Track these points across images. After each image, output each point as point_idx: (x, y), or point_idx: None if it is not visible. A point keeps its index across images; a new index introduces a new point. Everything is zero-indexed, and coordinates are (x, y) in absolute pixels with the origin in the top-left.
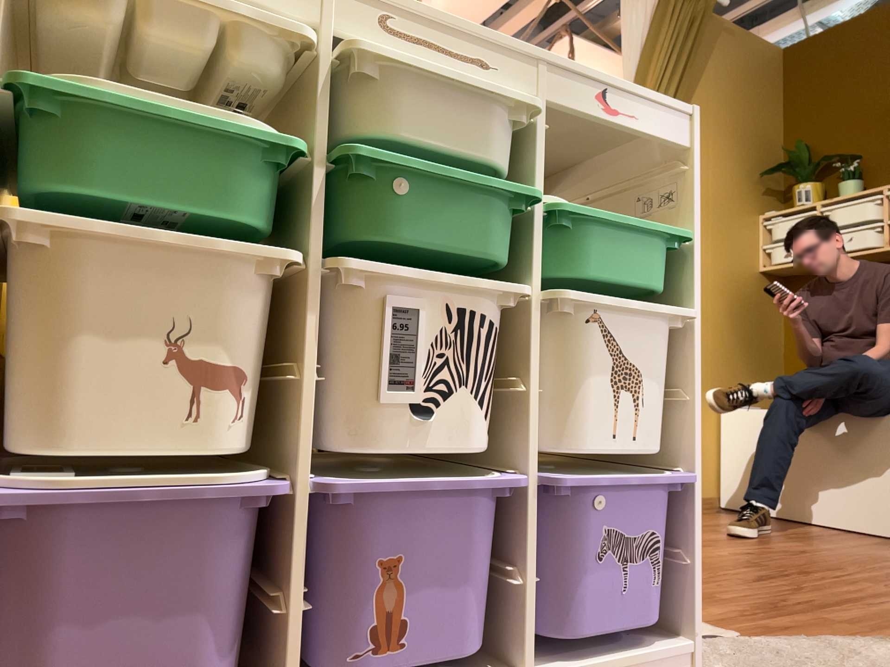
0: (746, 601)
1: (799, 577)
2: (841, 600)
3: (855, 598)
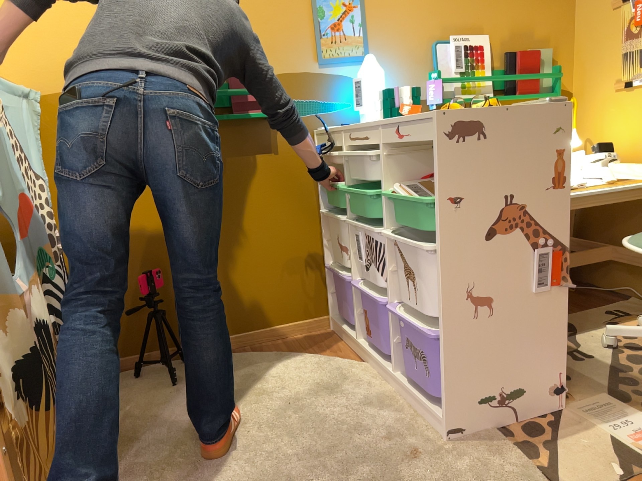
0: None
1: None
2: None
3: None
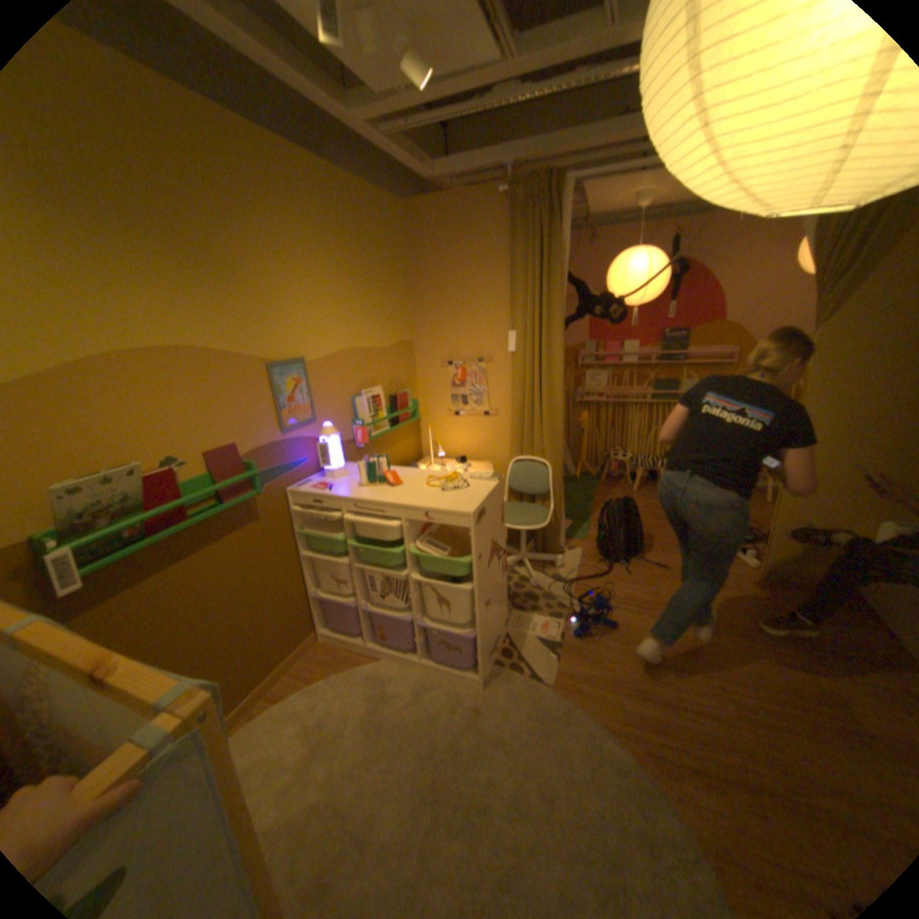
0: (606, 677)
1: (690, 682)
2: (662, 707)
3: (675, 712)
